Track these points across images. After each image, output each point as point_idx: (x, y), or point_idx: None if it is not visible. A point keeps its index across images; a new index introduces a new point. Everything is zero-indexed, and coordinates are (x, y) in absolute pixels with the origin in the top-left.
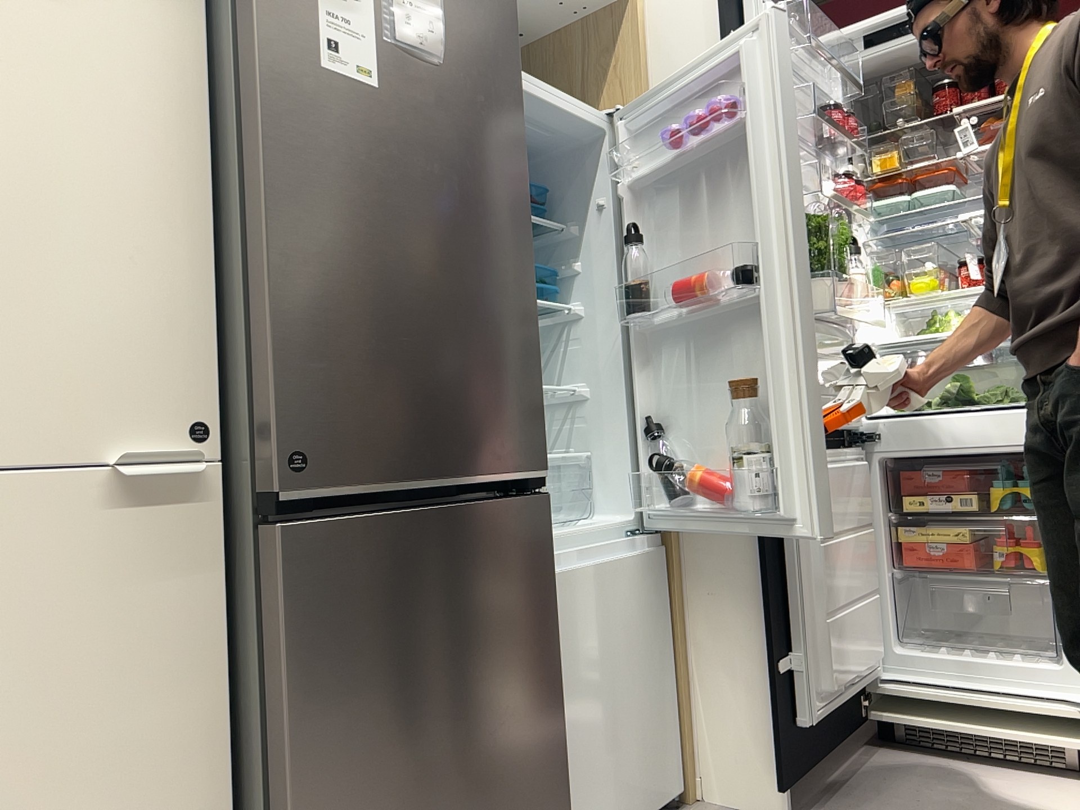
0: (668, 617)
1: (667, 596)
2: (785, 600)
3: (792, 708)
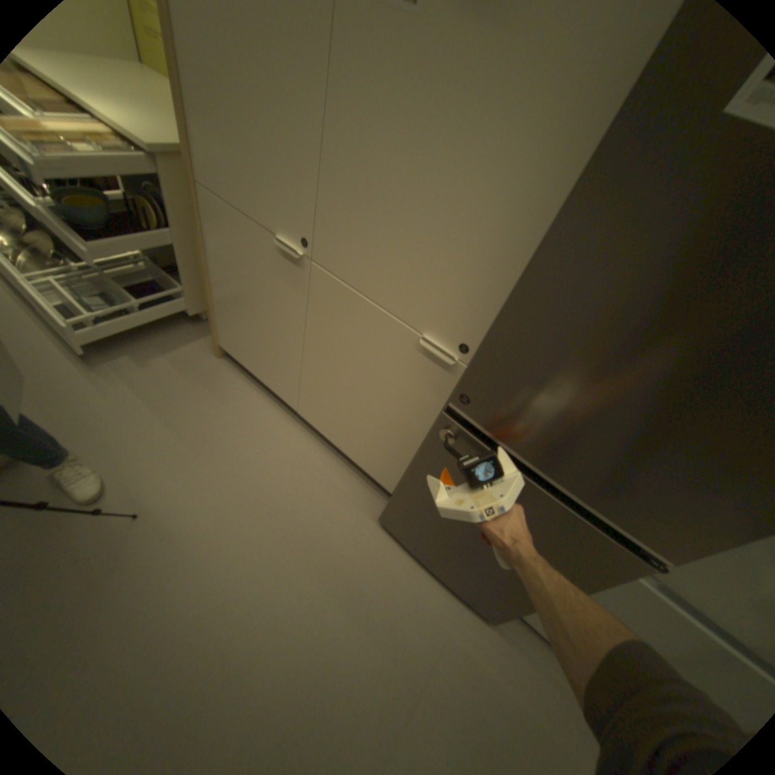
0: None
1: None
2: None
3: None
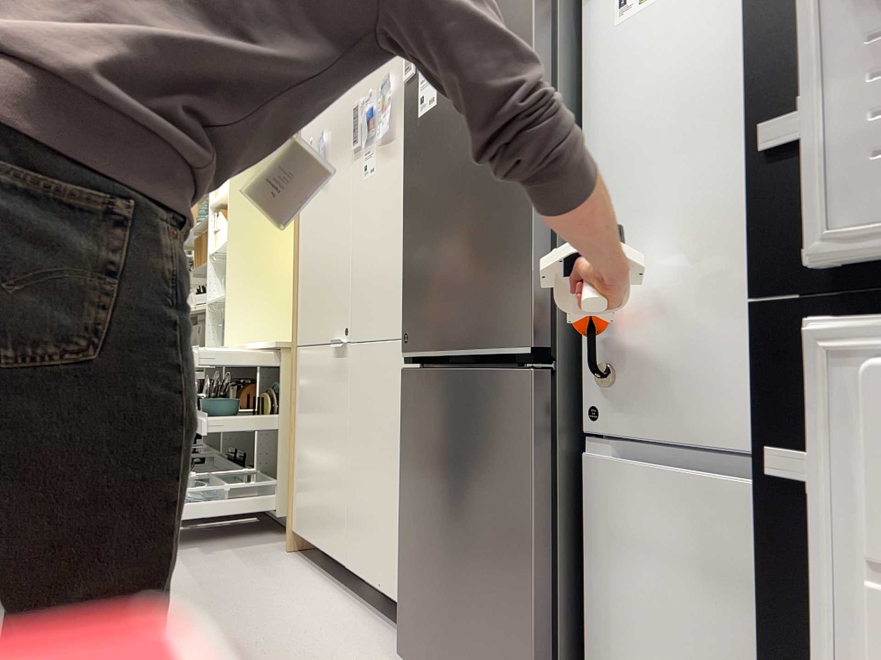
0: None
1: None
2: None
3: None
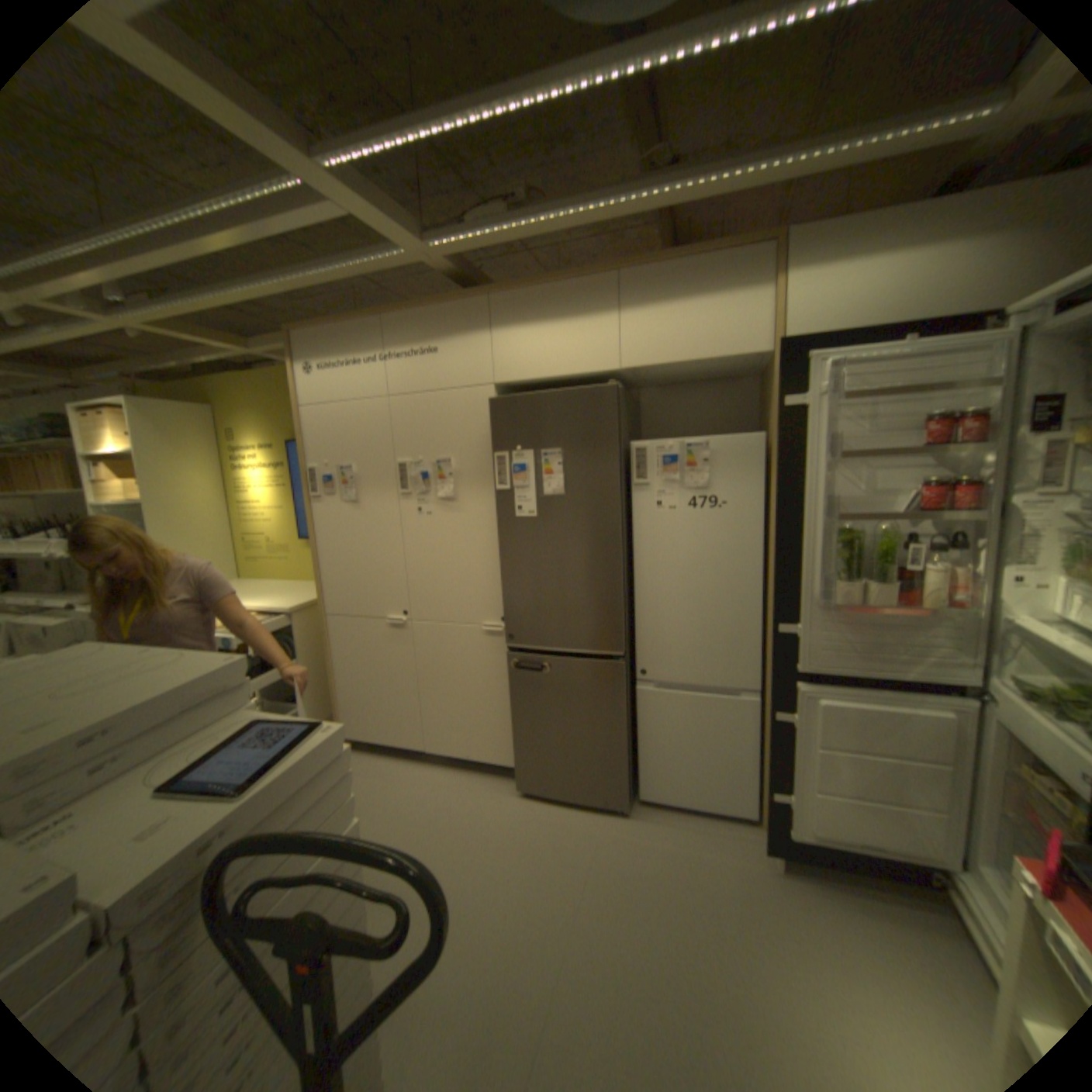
0: (765, 736)
1: (765, 726)
2: (791, 767)
3: (789, 824)
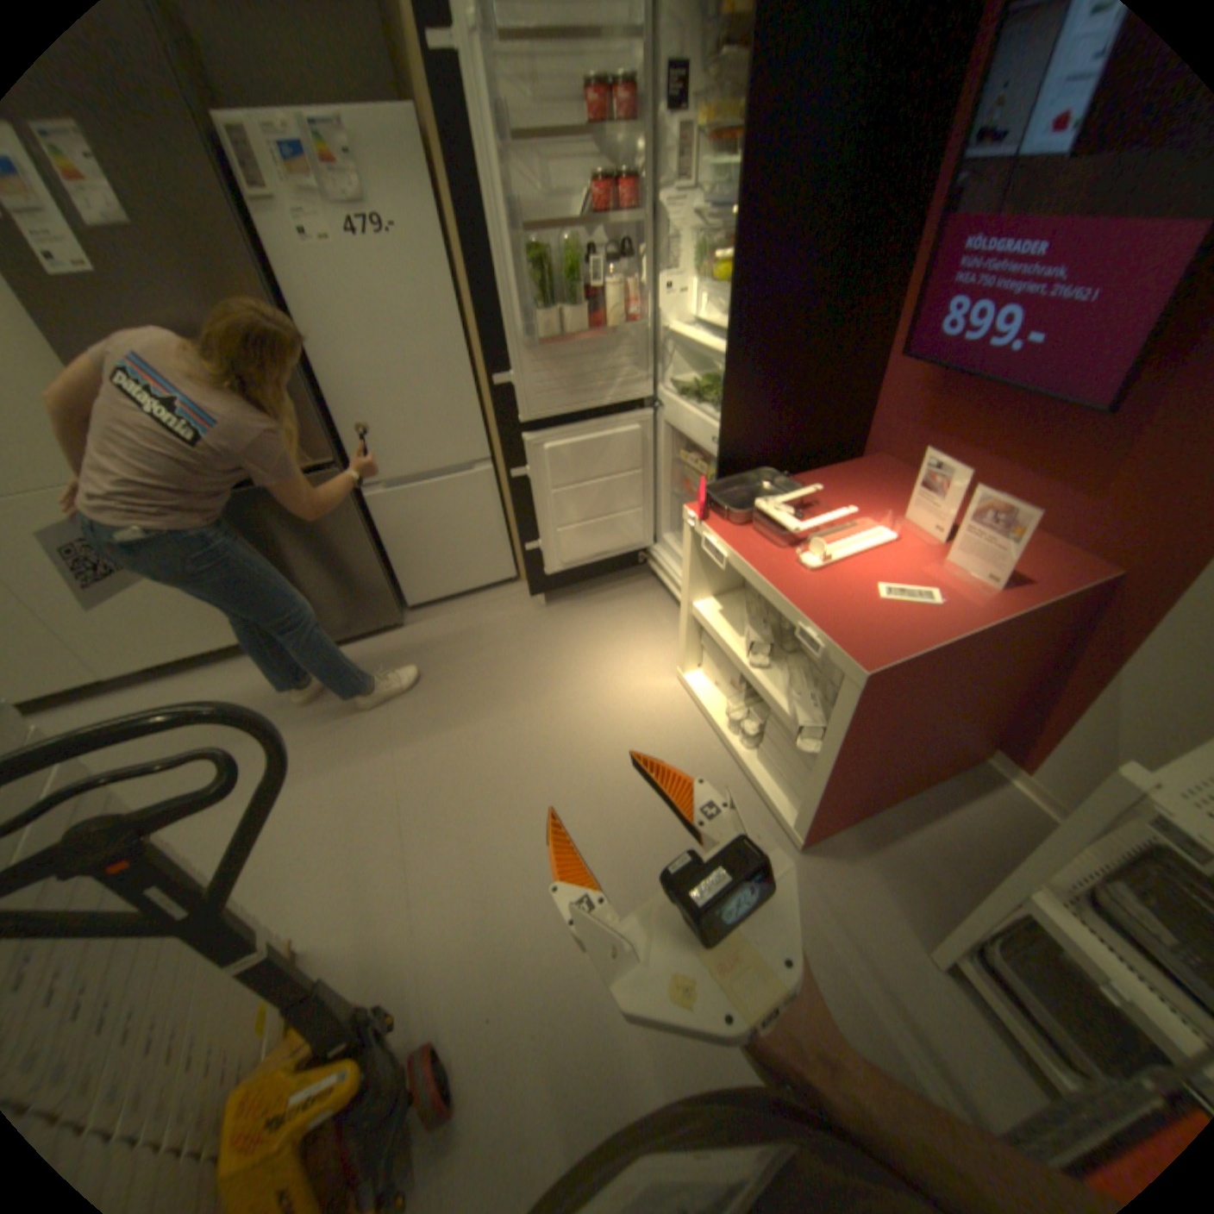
0: (504, 501)
1: (502, 491)
2: (533, 516)
3: (541, 565)
